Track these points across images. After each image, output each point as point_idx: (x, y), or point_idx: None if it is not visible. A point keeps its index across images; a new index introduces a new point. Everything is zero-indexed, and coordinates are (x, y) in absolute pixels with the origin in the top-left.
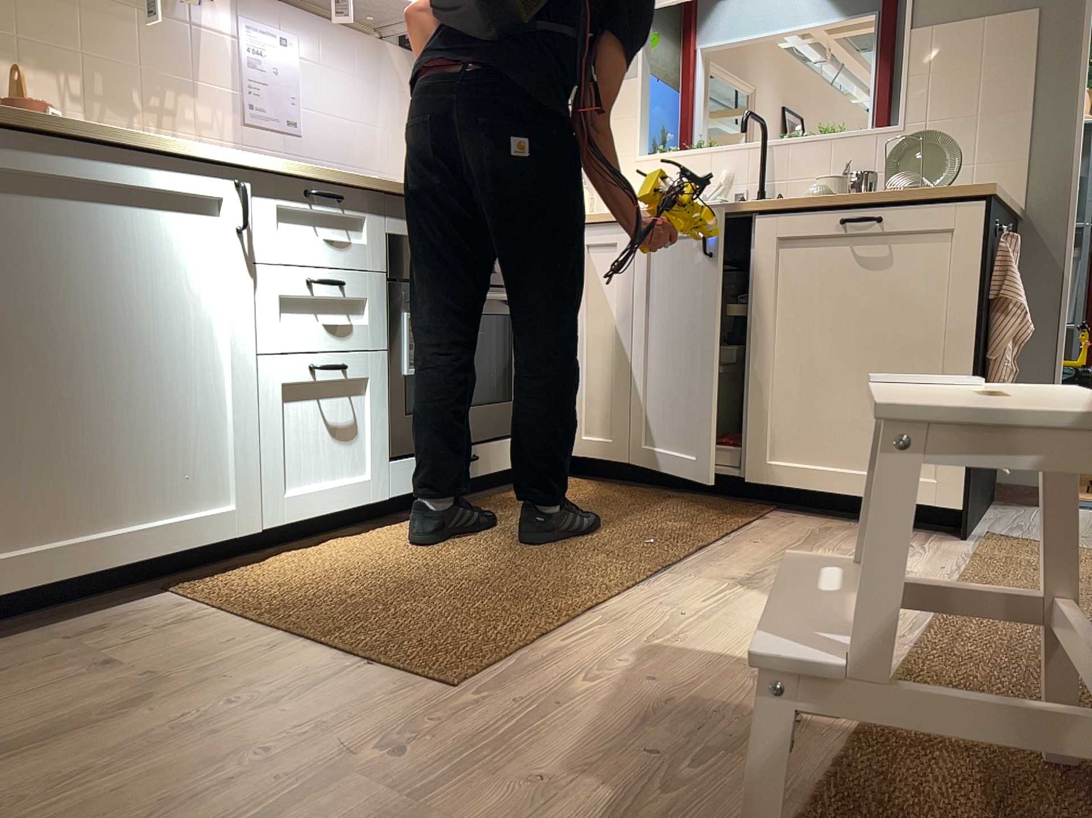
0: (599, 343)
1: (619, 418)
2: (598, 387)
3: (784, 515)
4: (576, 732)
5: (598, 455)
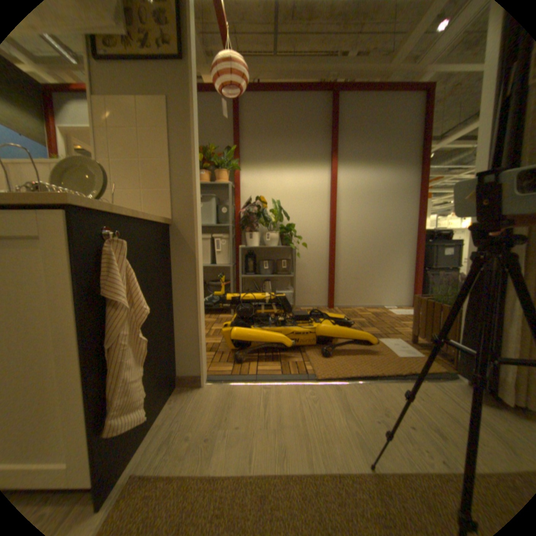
0: None
1: None
2: None
3: None
4: None
5: None
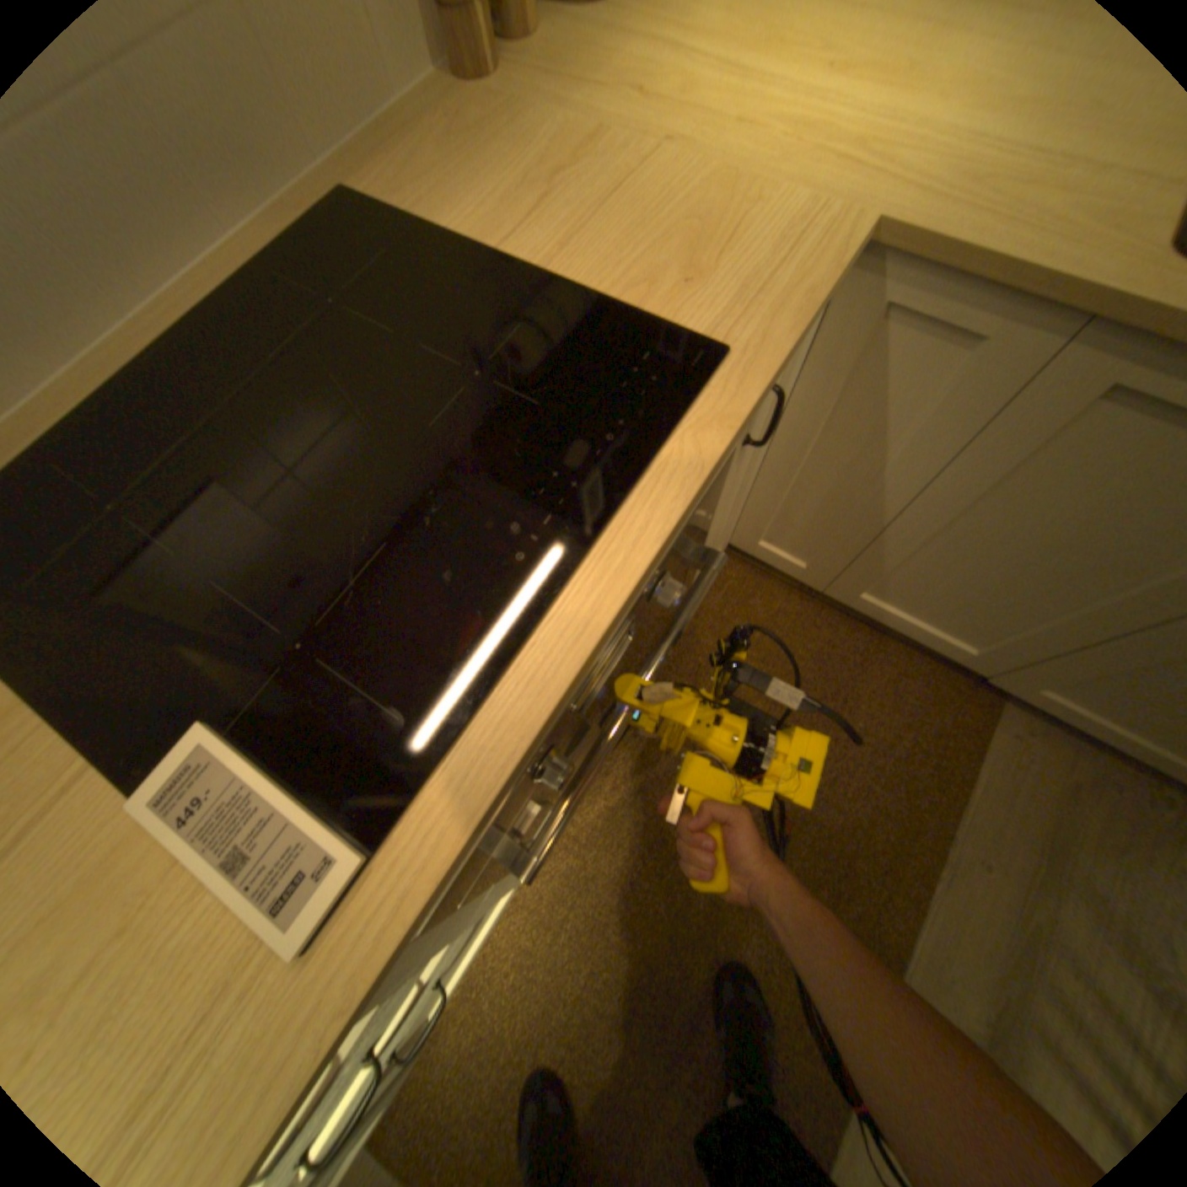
0: (828, 470)
1: (824, 557)
2: (802, 512)
3: (1018, 723)
4: None
5: (774, 565)
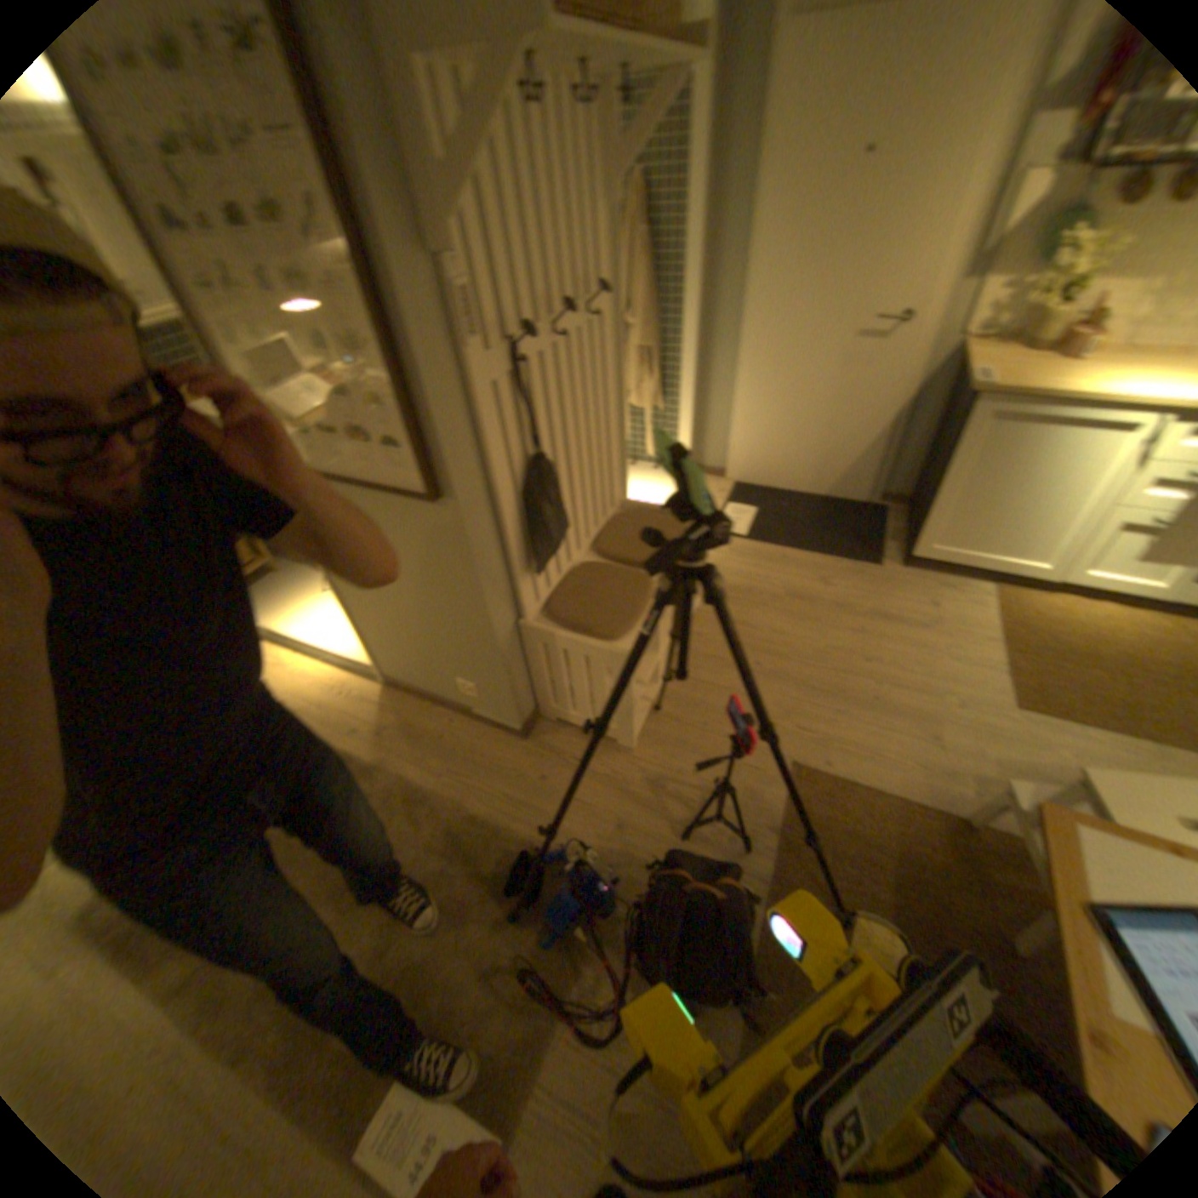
0: None
1: None
2: None
3: None
4: (1032, 757)
5: None
